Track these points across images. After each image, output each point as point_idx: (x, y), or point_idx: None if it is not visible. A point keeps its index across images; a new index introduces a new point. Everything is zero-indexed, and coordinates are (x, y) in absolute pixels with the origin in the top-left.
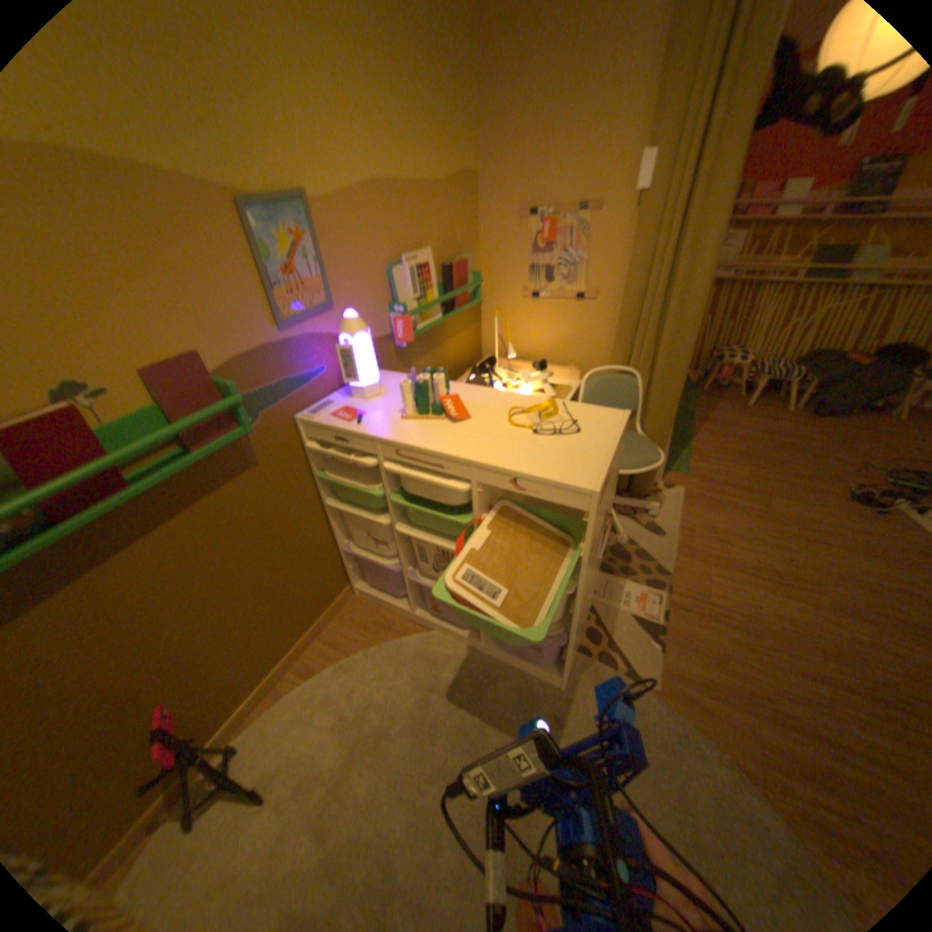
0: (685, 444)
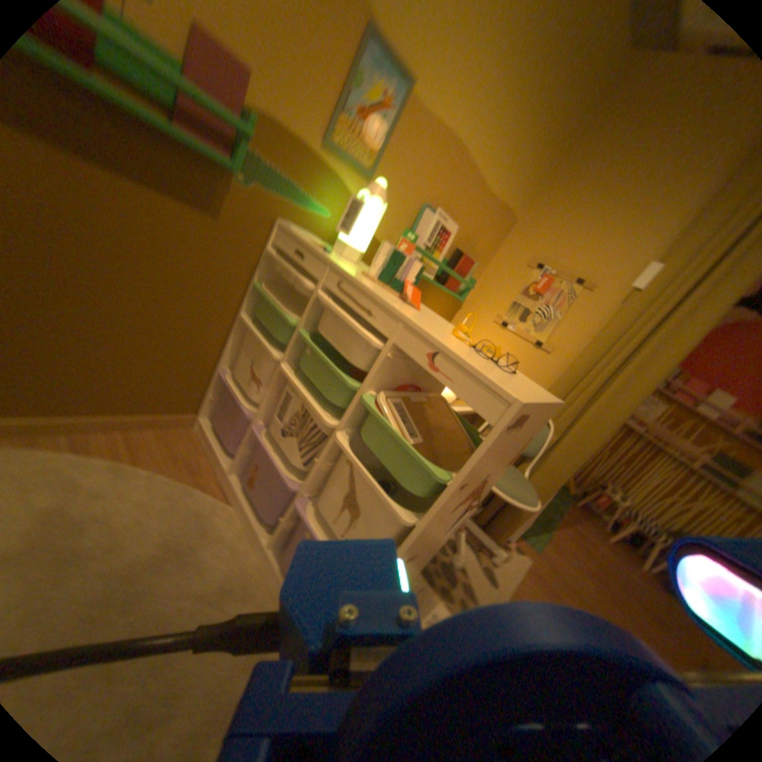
0: (548, 533)
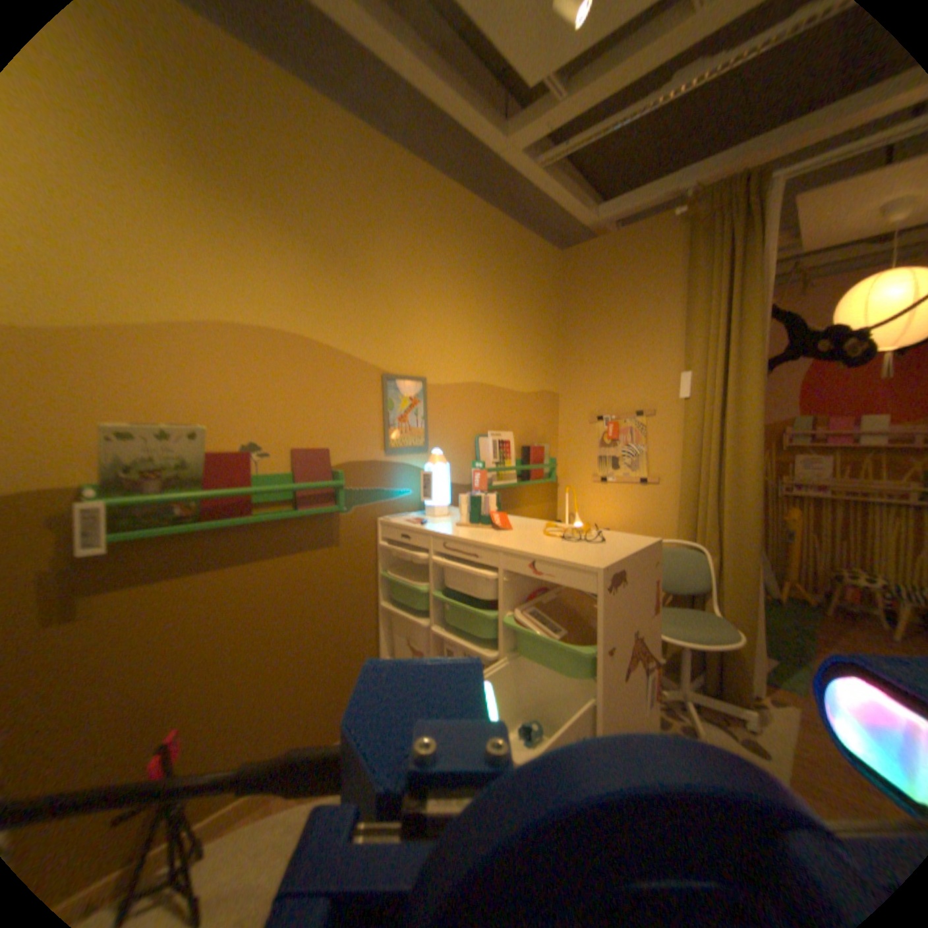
0: (803, 665)
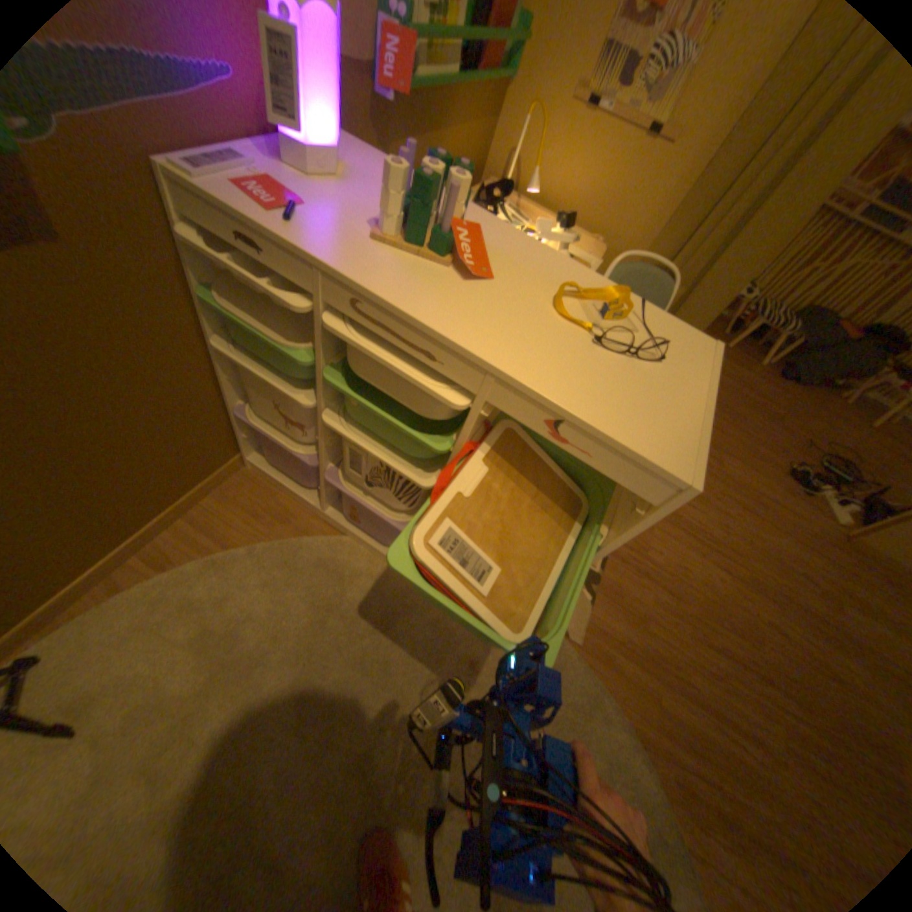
0: None
